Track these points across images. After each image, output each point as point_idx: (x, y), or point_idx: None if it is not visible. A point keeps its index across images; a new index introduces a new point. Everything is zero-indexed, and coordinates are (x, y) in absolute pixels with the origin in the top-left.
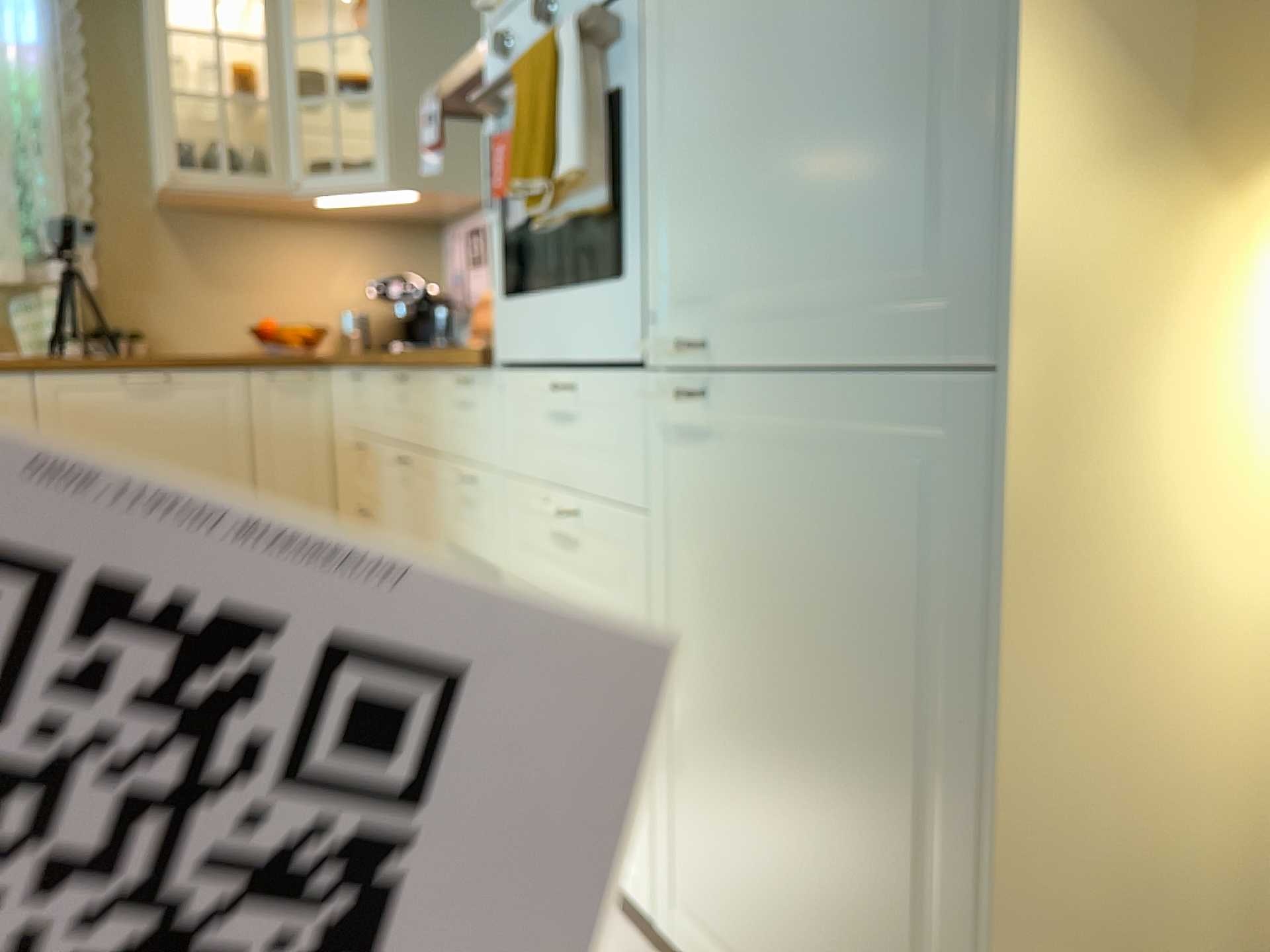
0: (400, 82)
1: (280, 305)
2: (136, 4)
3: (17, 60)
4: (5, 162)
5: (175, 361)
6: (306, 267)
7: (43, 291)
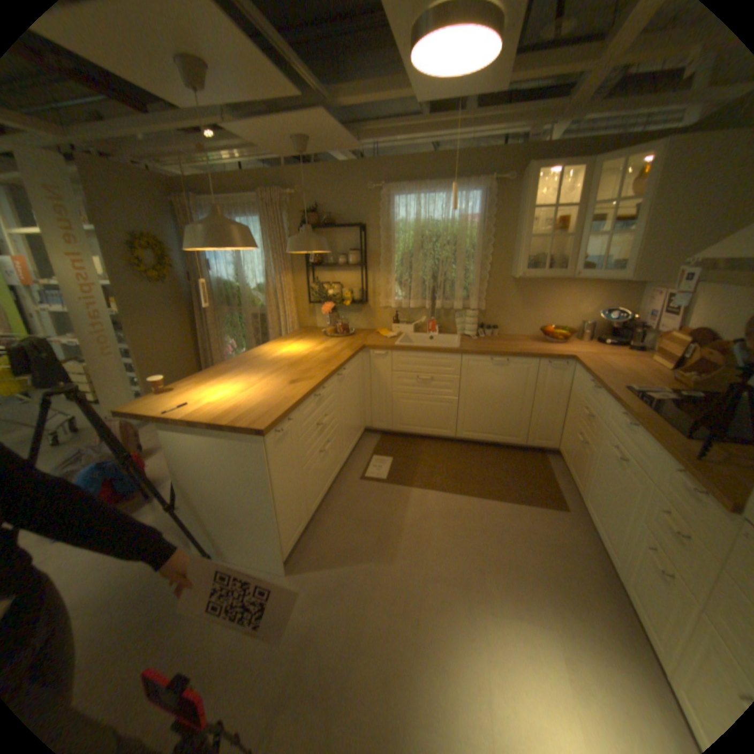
0: (655, 224)
1: (555, 316)
2: (520, 189)
3: (472, 225)
4: (462, 266)
5: (512, 354)
6: (570, 299)
7: (467, 312)
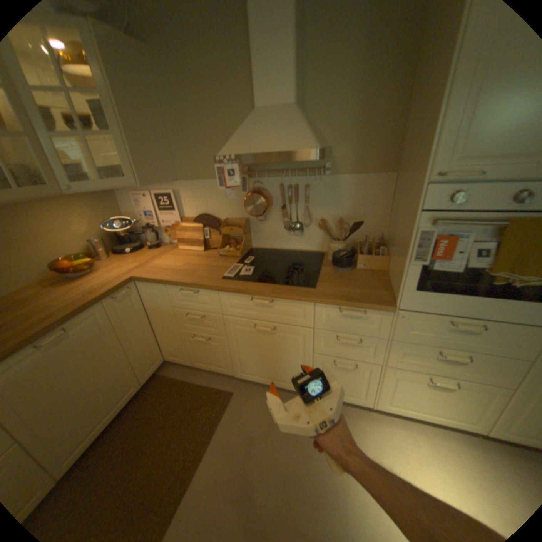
0: (127, 126)
1: (50, 246)
2: None
3: None
4: None
5: (66, 318)
6: (55, 222)
7: None
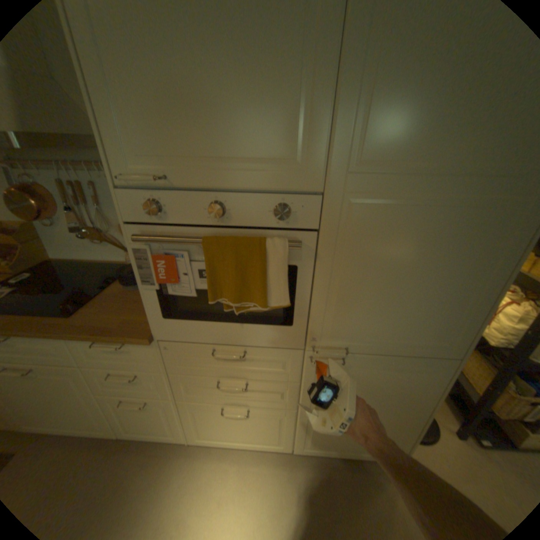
0: None
1: None
2: None
3: None
4: None
5: None
6: None
7: None
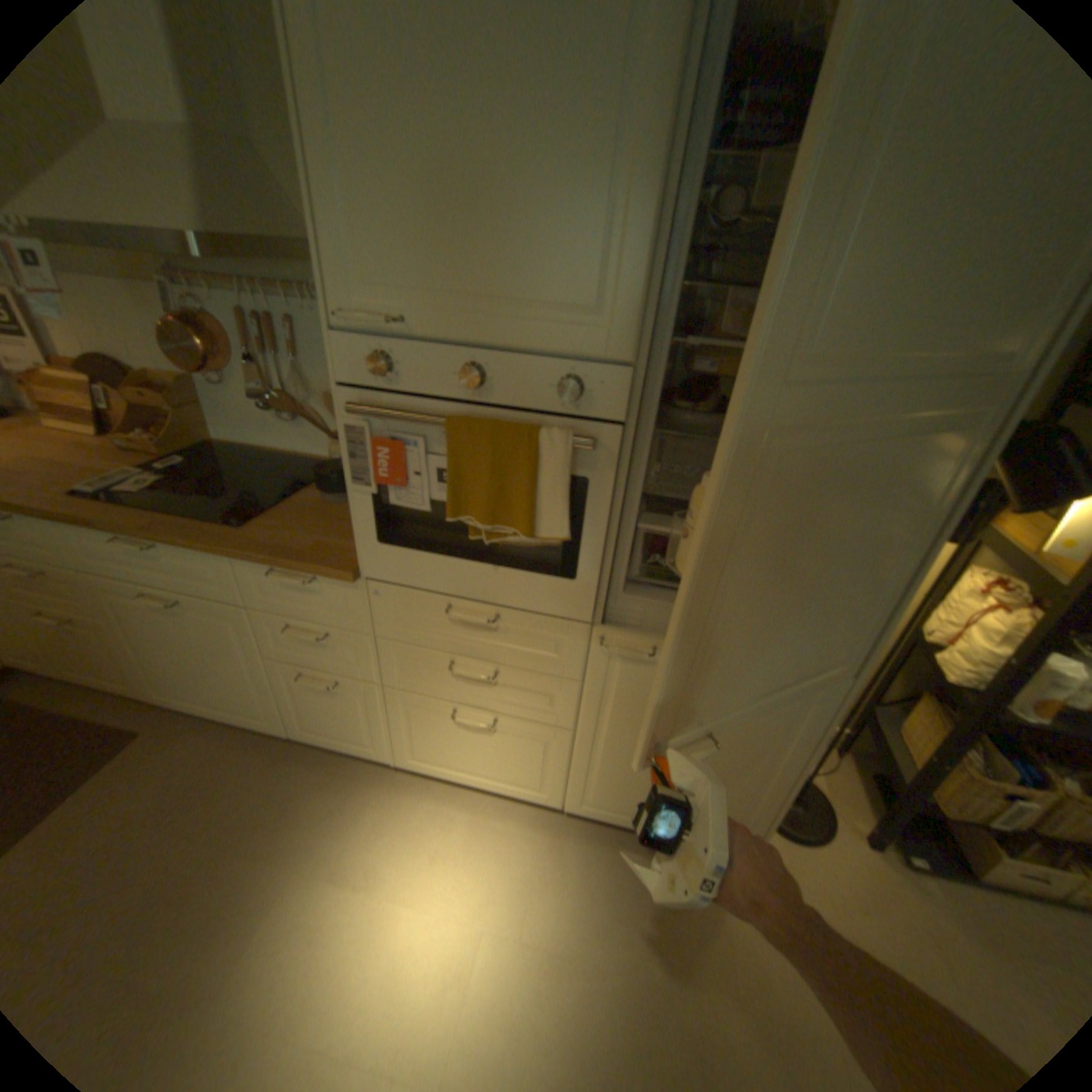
0: None
1: None
2: None
3: None
4: None
5: None
6: None
7: None
